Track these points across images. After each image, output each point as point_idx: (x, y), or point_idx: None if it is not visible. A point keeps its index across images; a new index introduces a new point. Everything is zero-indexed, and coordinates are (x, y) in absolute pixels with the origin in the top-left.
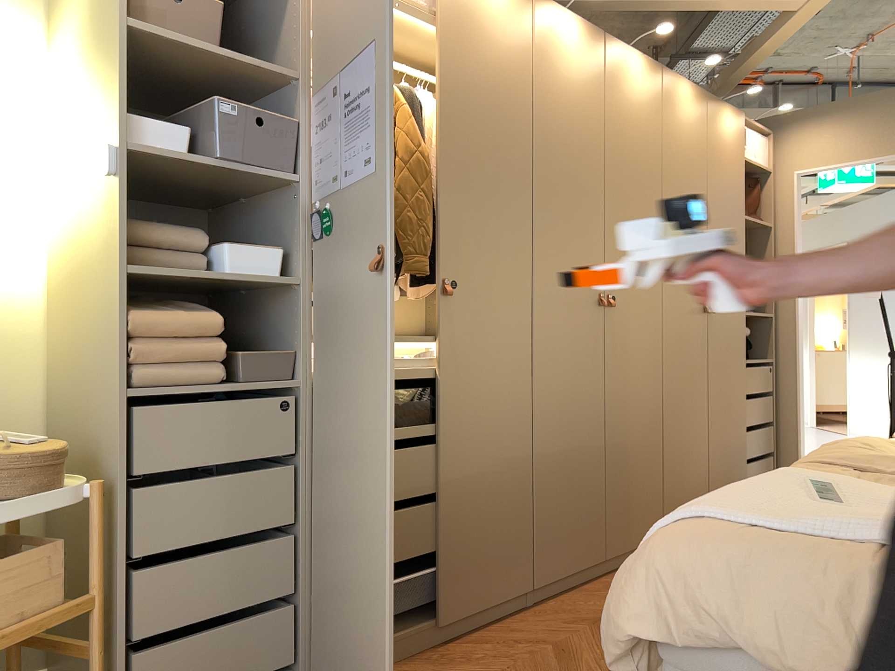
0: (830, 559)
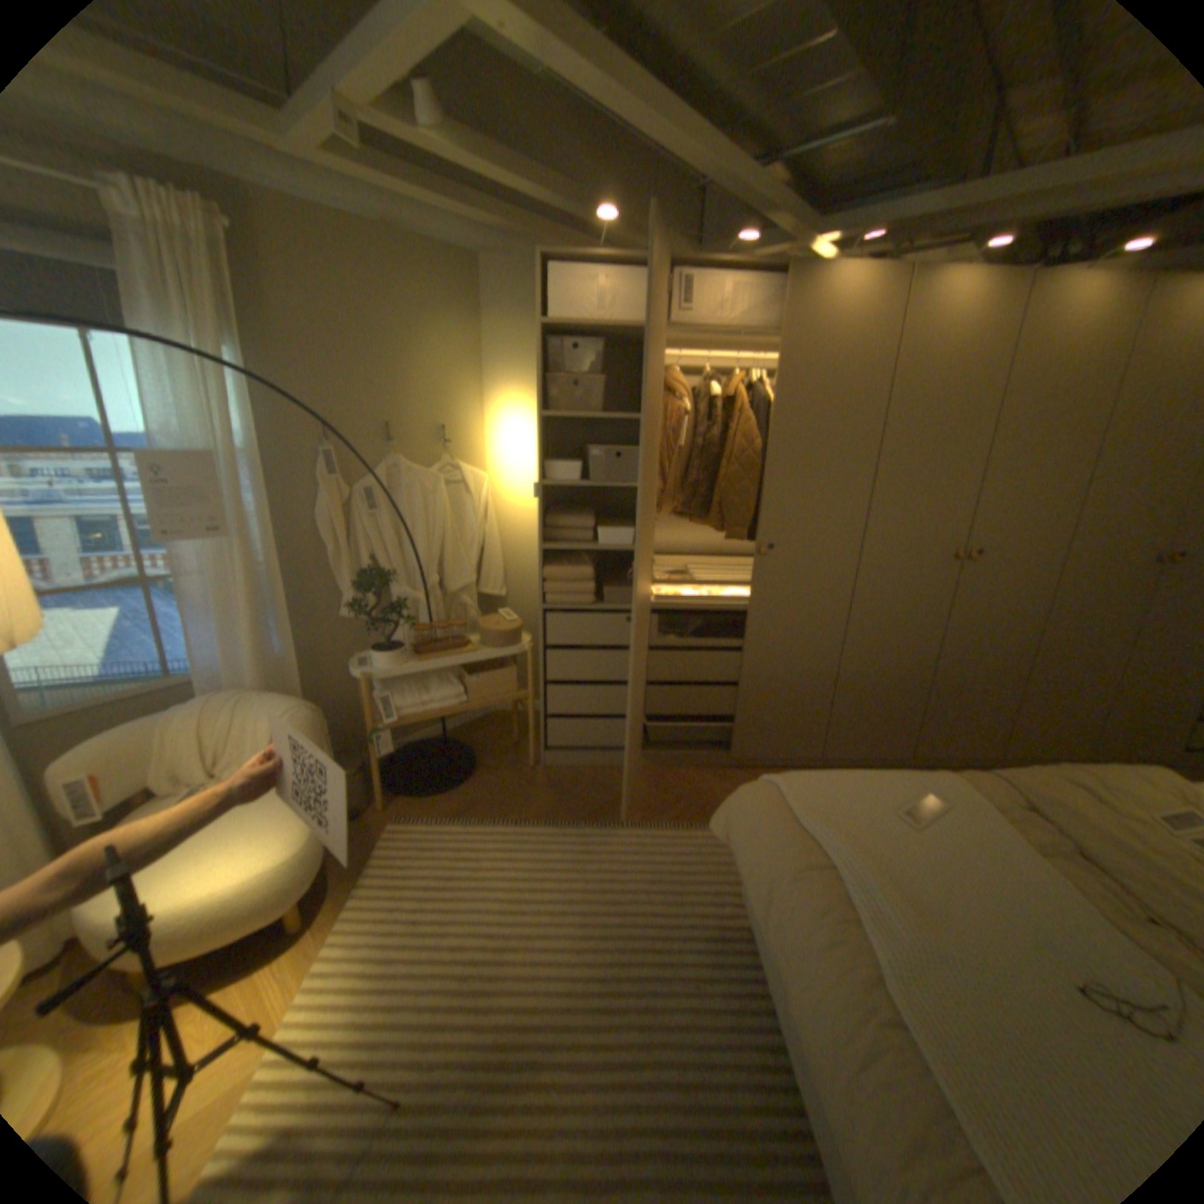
0: (793, 852)
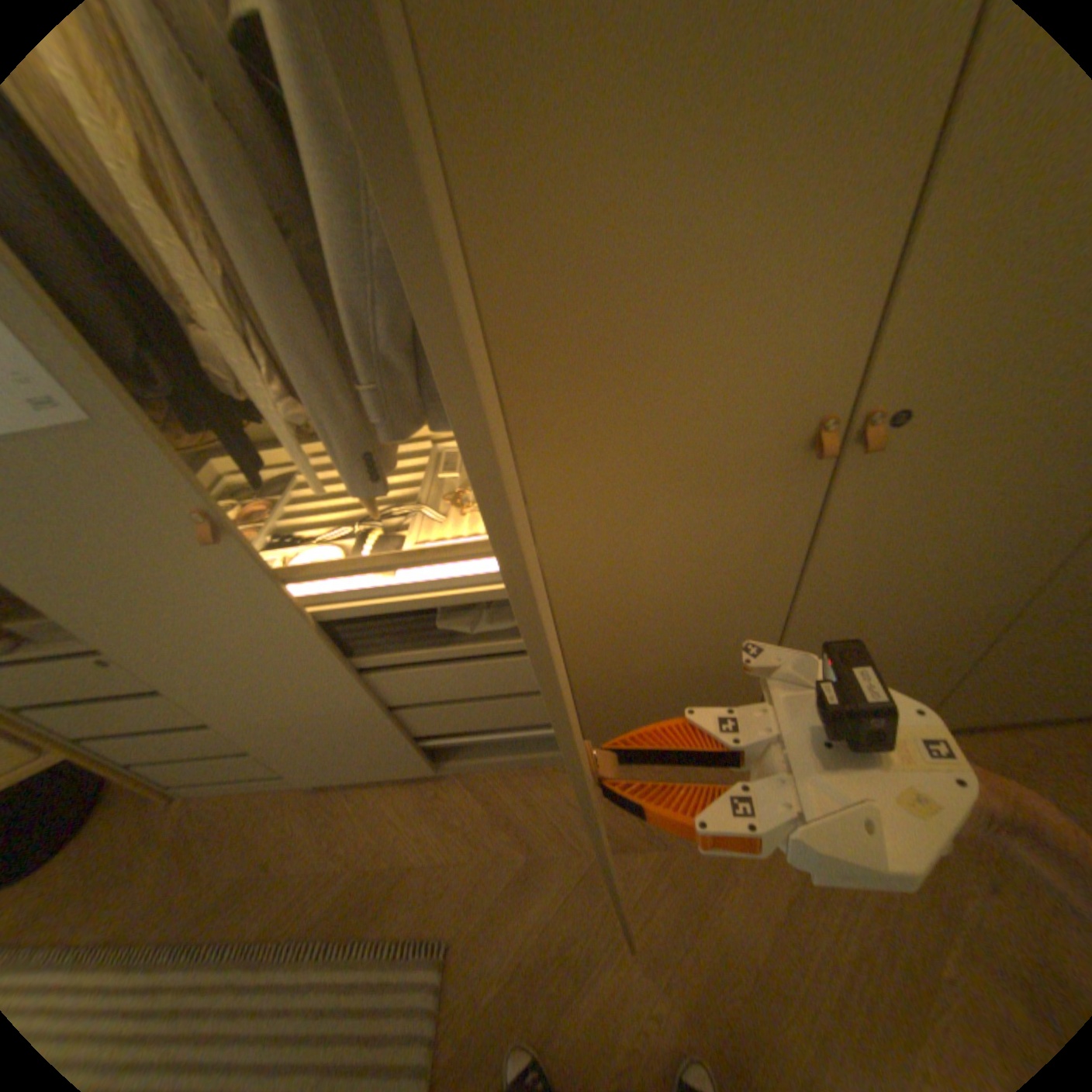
0: None
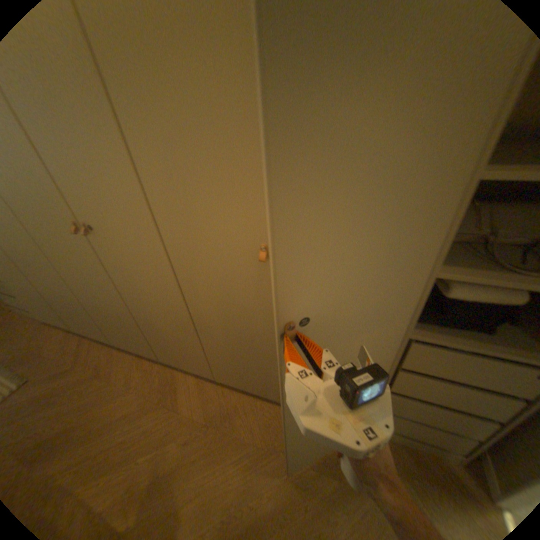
0: None
